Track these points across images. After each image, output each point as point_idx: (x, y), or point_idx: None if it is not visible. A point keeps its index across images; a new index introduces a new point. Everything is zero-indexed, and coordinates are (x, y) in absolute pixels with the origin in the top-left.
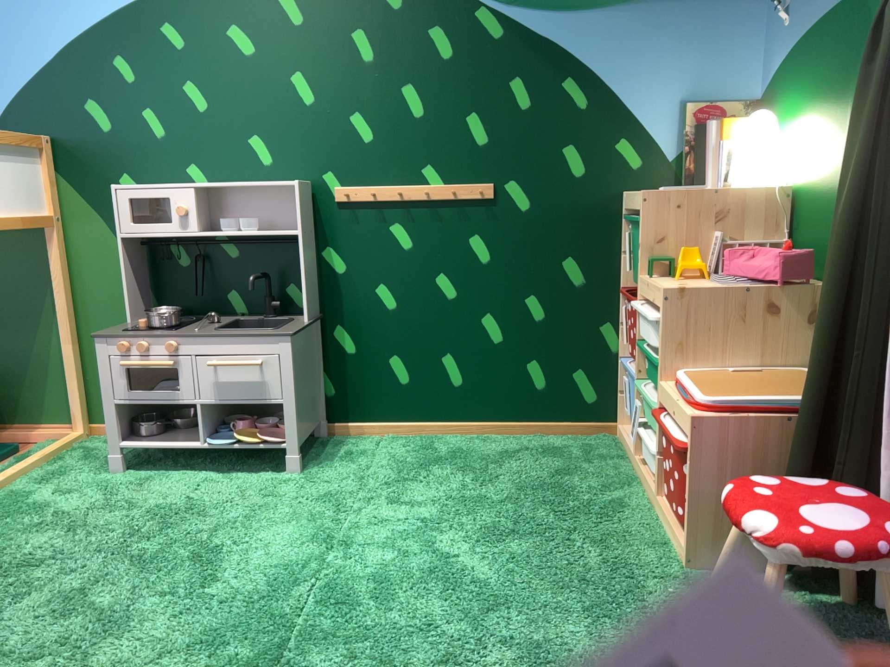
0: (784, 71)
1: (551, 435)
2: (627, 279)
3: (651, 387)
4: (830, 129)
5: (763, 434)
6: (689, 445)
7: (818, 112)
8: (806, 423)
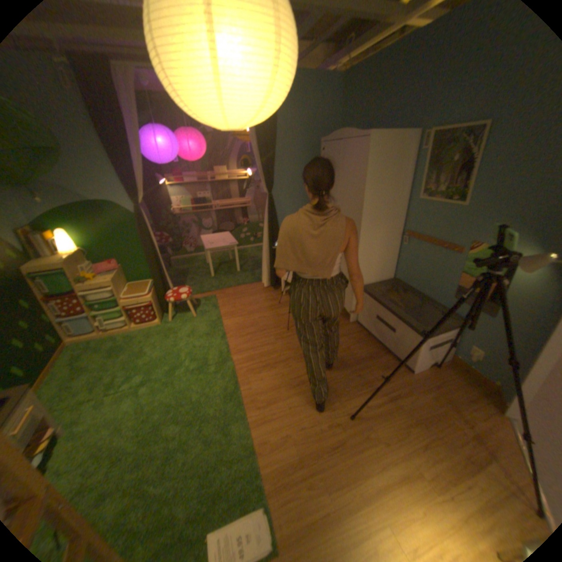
0: (47, 217)
1: (54, 363)
2: (38, 297)
3: (95, 314)
4: (92, 232)
5: (152, 293)
6: (146, 304)
7: (82, 228)
8: (157, 287)
